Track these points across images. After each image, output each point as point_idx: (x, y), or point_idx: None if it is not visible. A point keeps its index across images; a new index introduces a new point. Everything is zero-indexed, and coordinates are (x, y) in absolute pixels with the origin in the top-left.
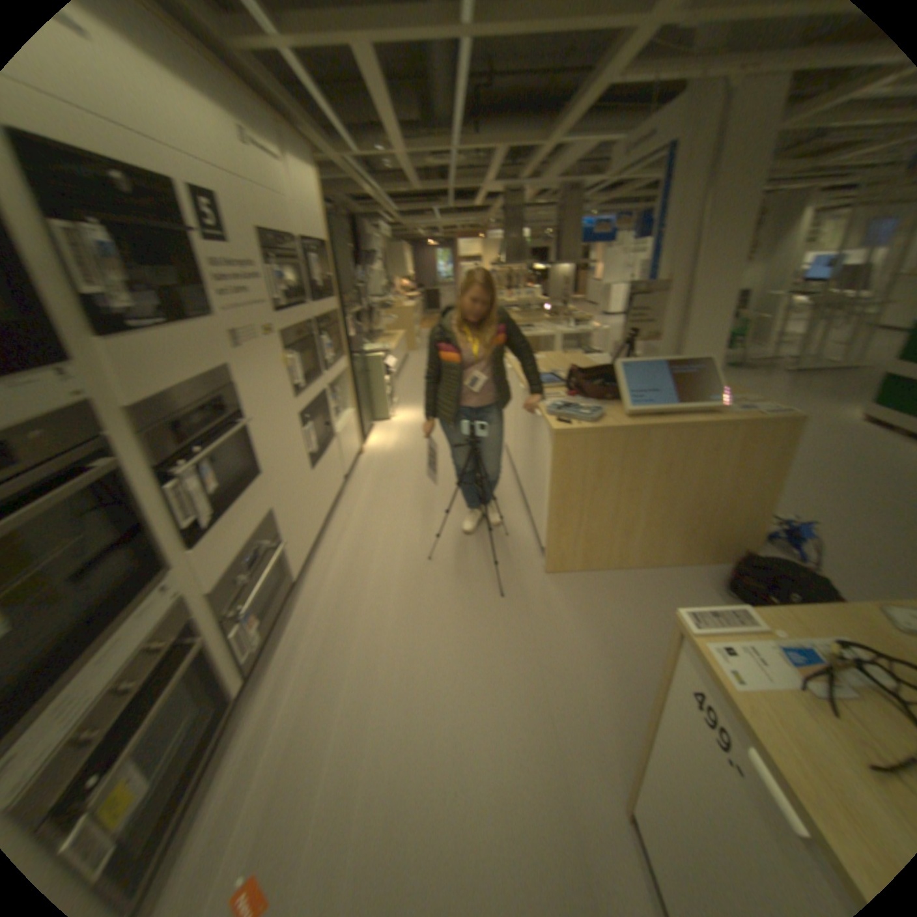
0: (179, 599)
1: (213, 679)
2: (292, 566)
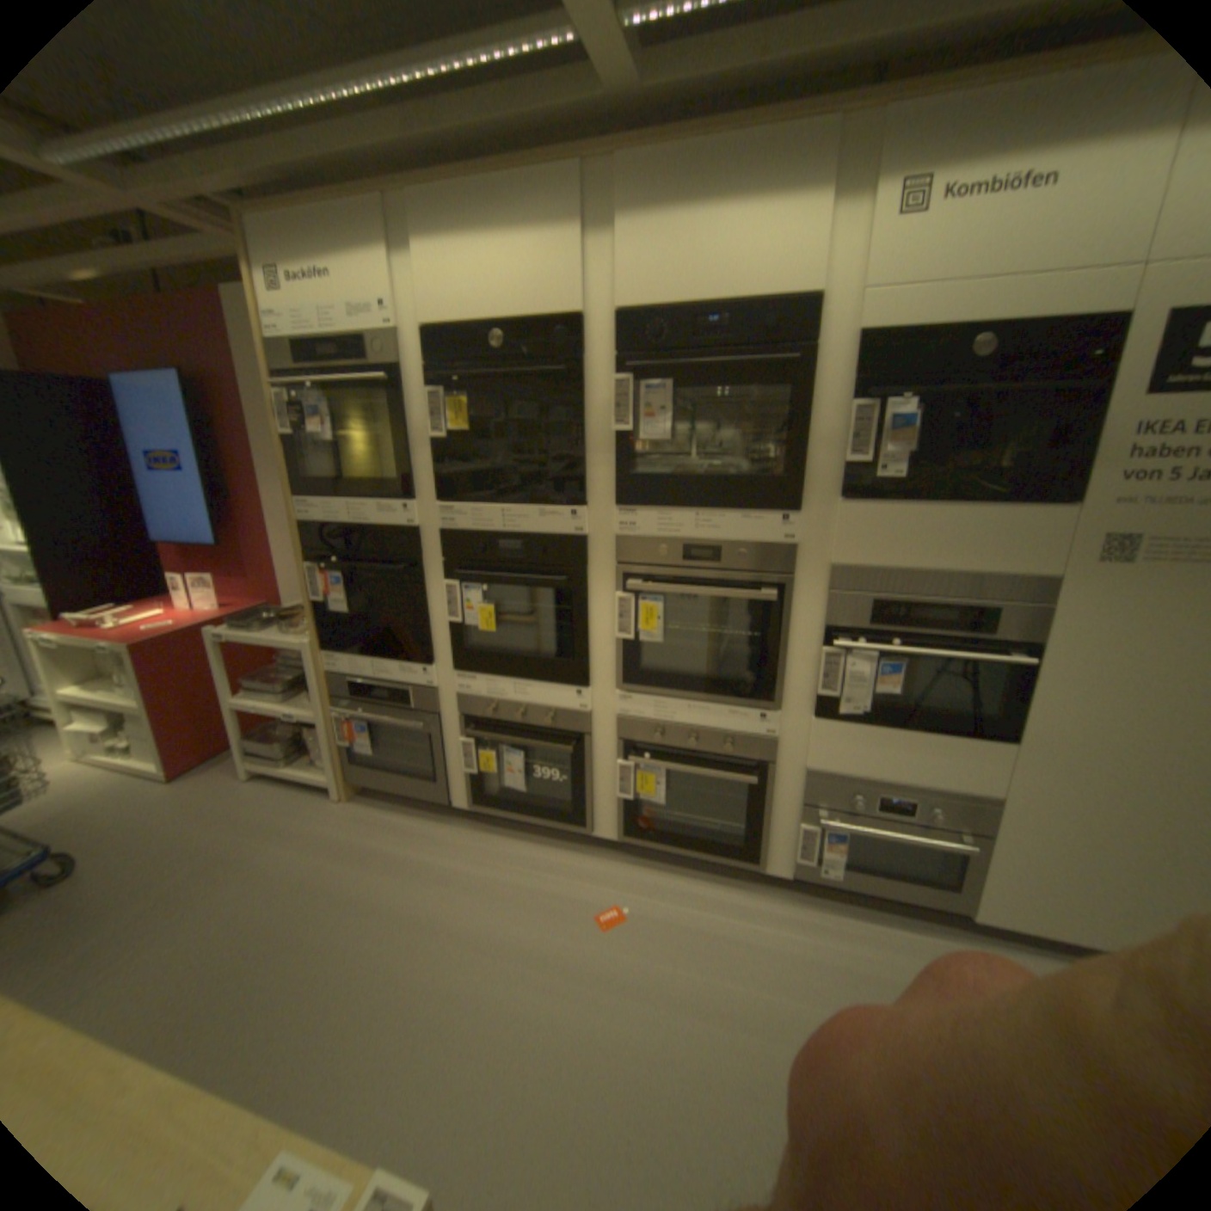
0: (778, 741)
1: (768, 834)
2: (1001, 906)
